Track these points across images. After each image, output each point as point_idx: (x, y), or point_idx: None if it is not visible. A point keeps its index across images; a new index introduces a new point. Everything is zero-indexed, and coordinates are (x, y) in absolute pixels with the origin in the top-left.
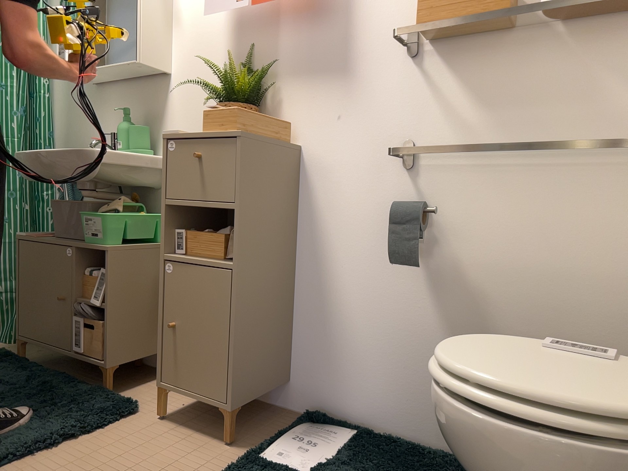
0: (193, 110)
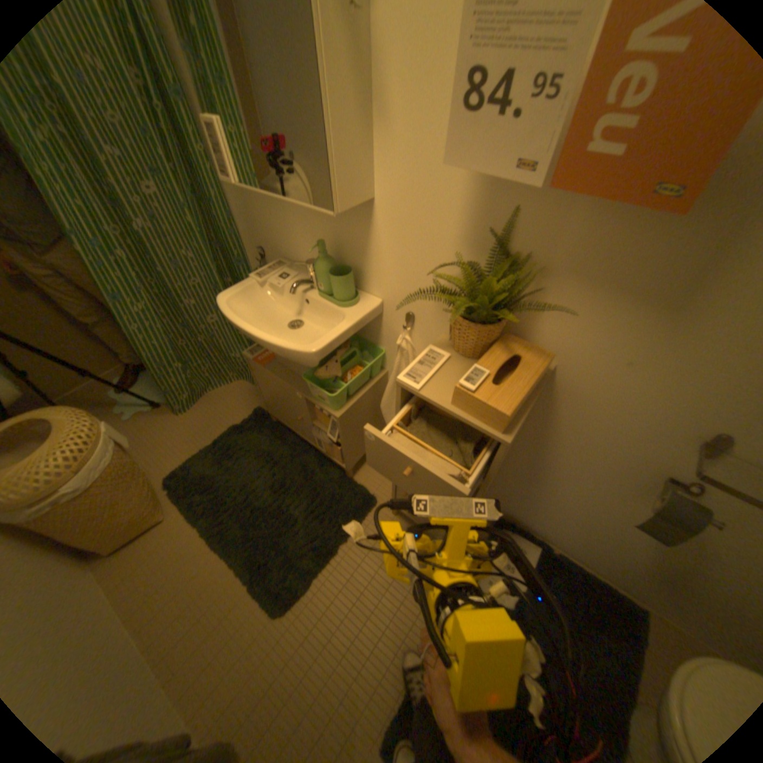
0: (404, 257)
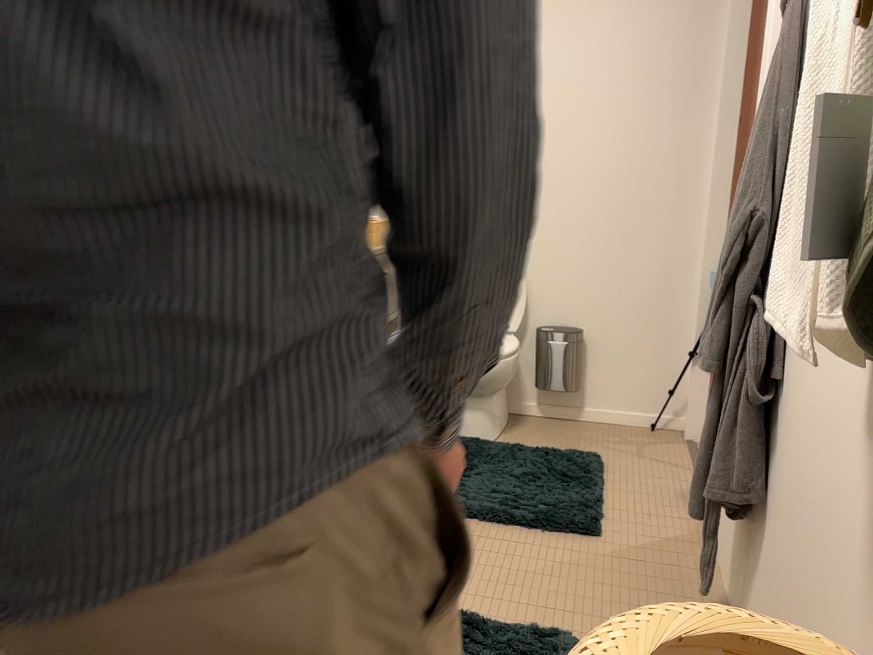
0: None
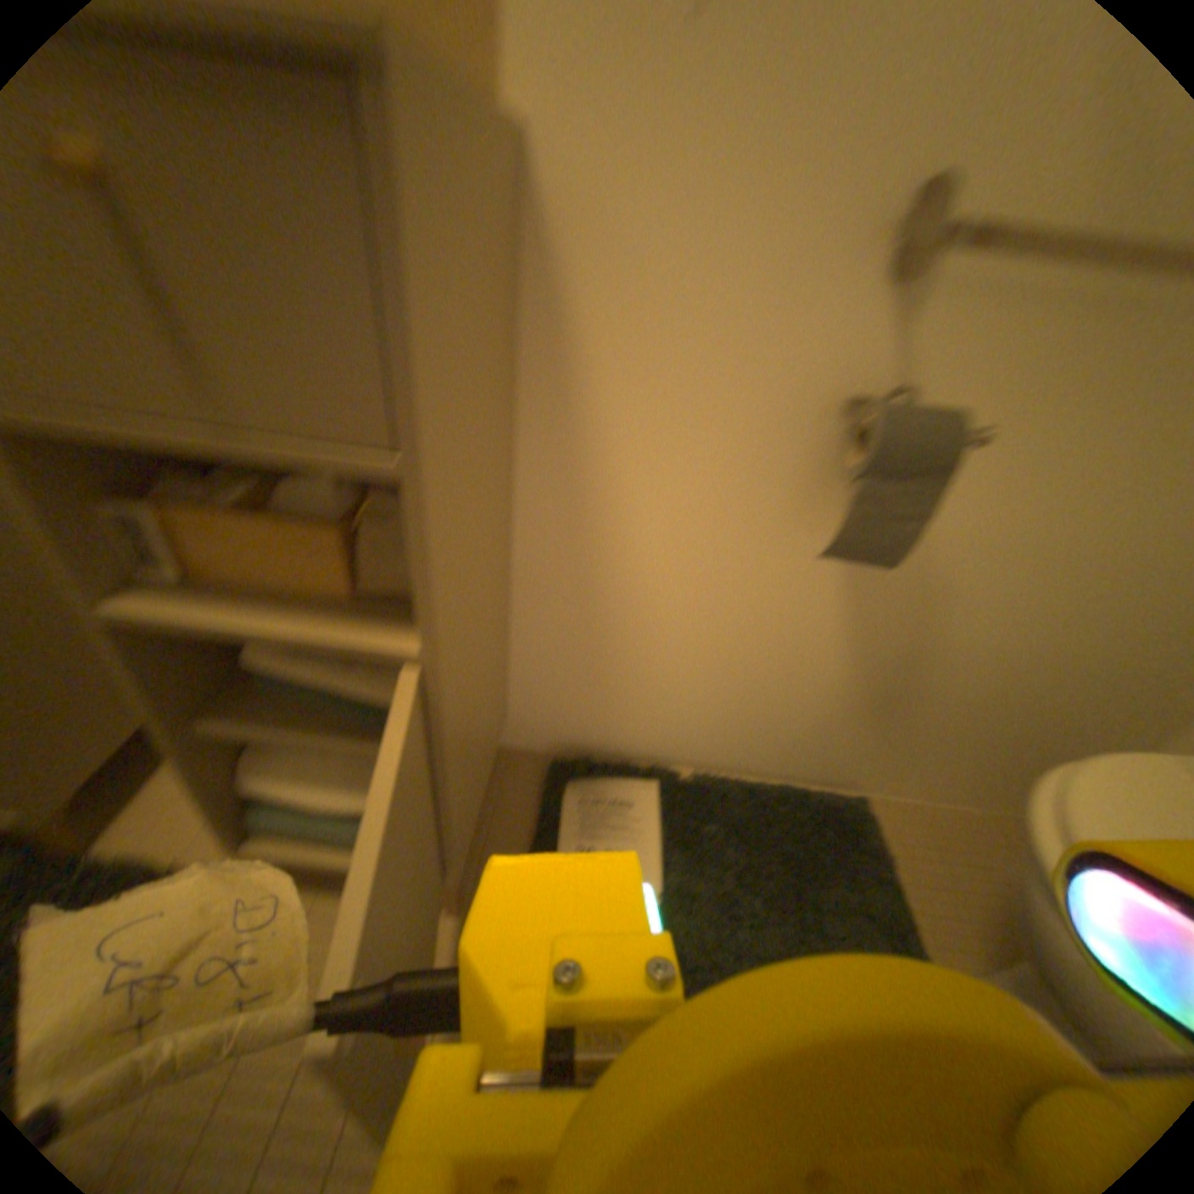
0: None
